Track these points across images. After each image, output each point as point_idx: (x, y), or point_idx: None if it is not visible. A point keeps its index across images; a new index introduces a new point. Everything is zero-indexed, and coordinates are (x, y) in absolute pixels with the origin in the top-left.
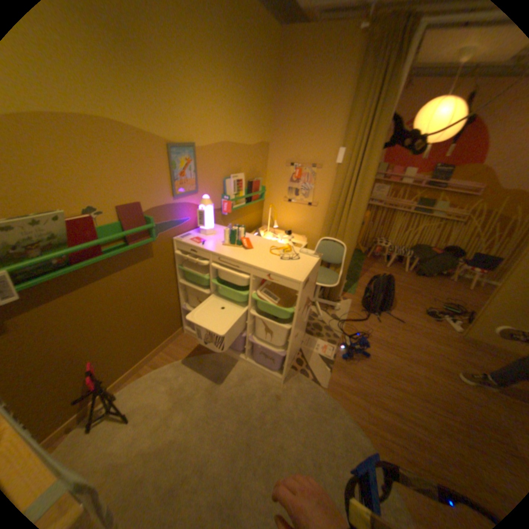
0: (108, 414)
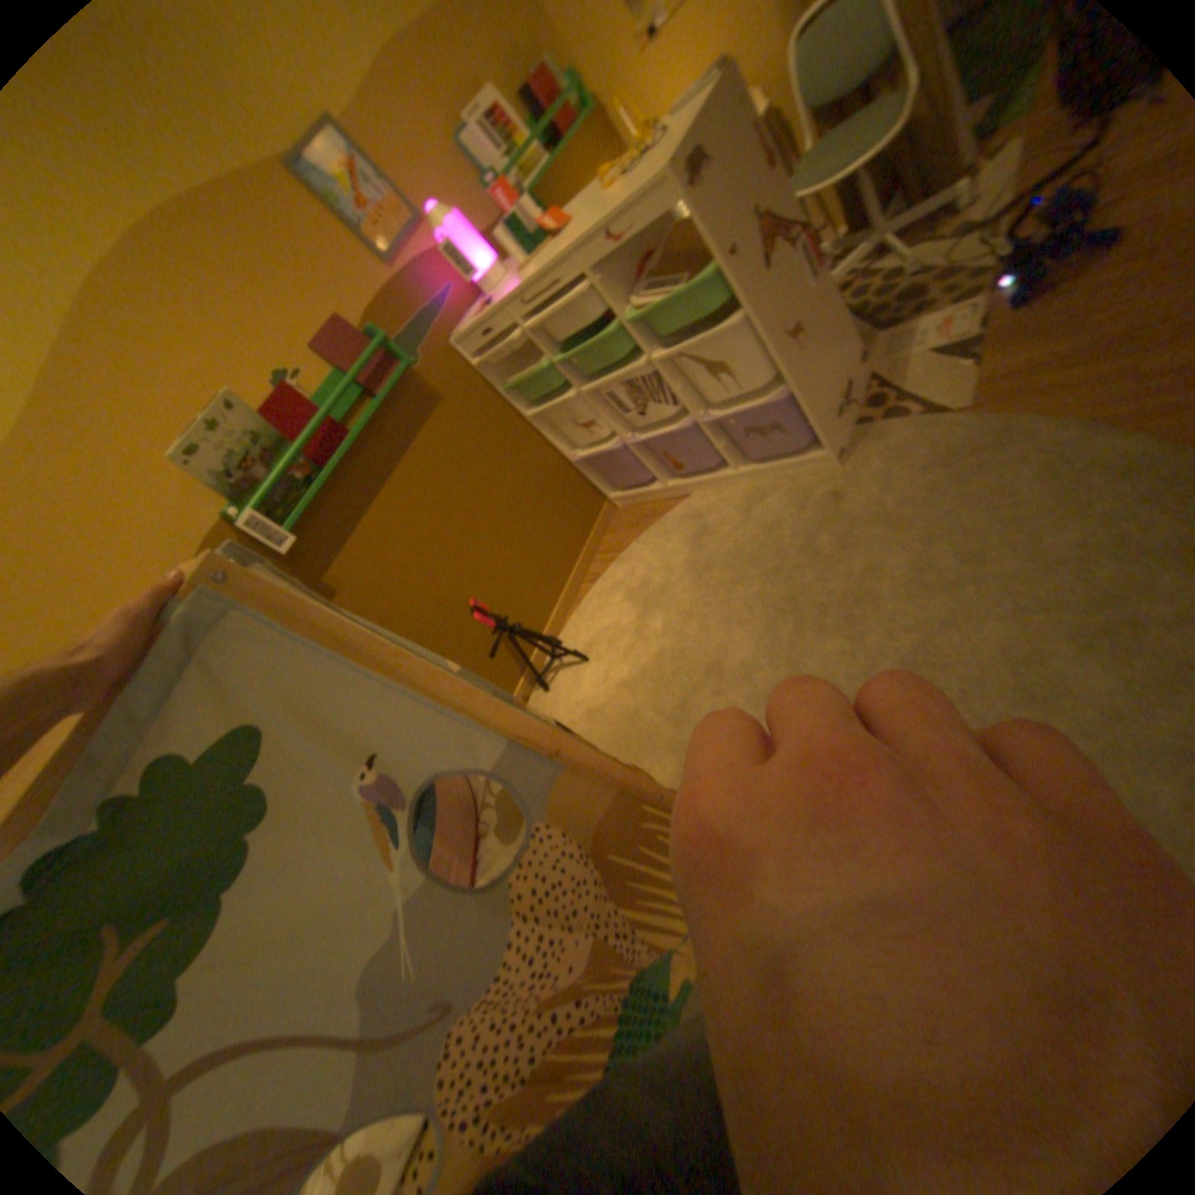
0: (562, 661)
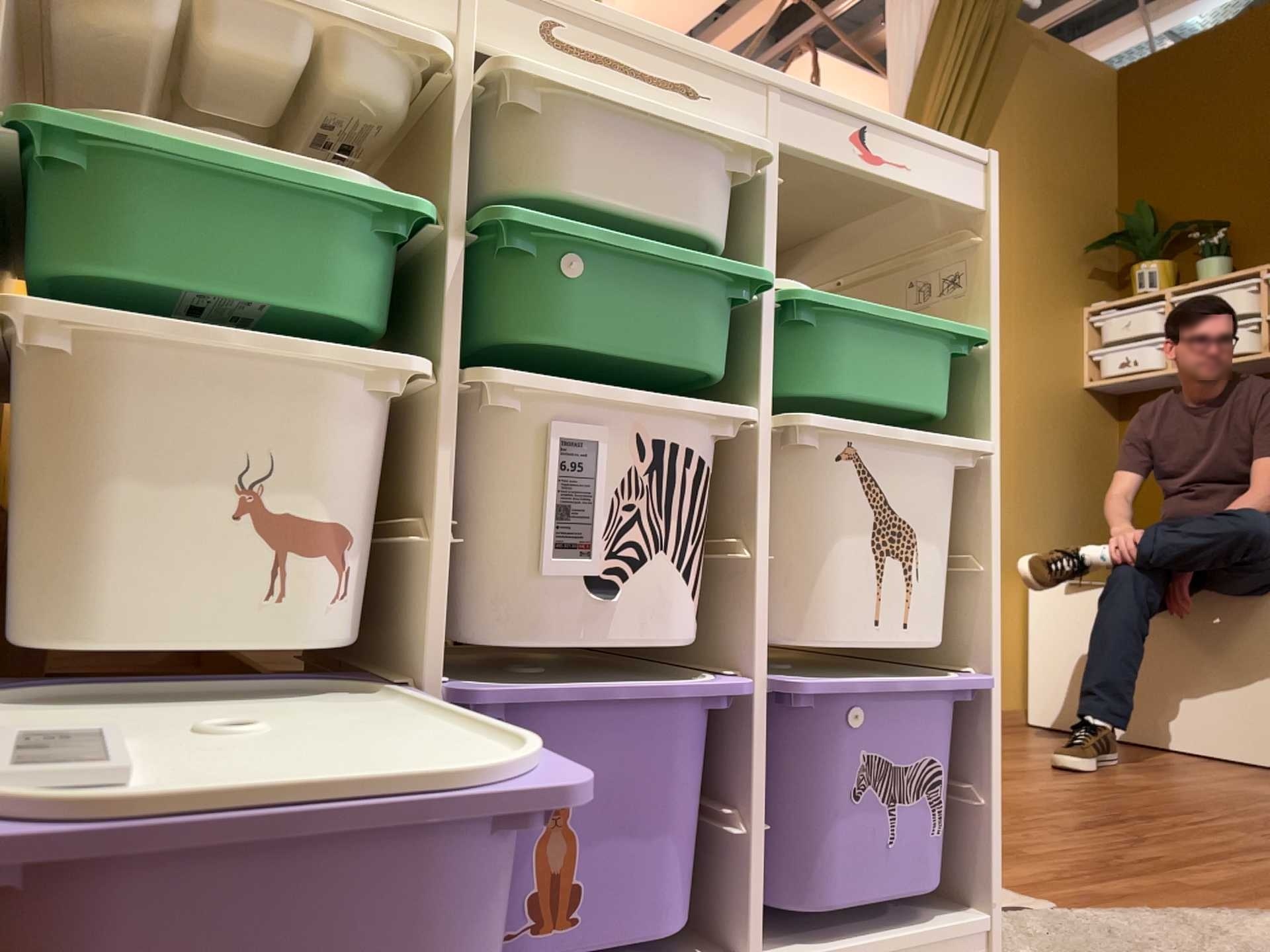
0: None
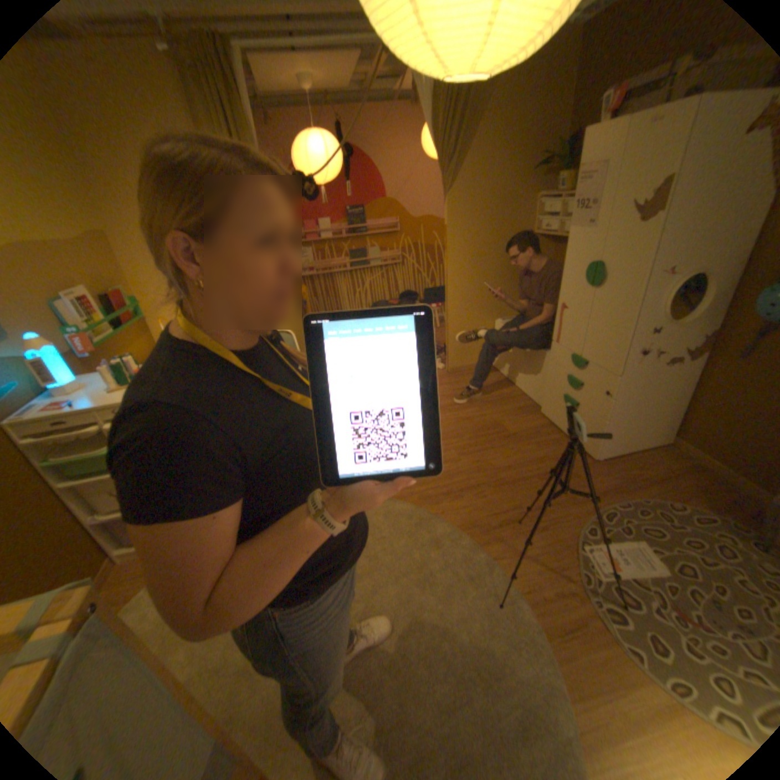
0: None
